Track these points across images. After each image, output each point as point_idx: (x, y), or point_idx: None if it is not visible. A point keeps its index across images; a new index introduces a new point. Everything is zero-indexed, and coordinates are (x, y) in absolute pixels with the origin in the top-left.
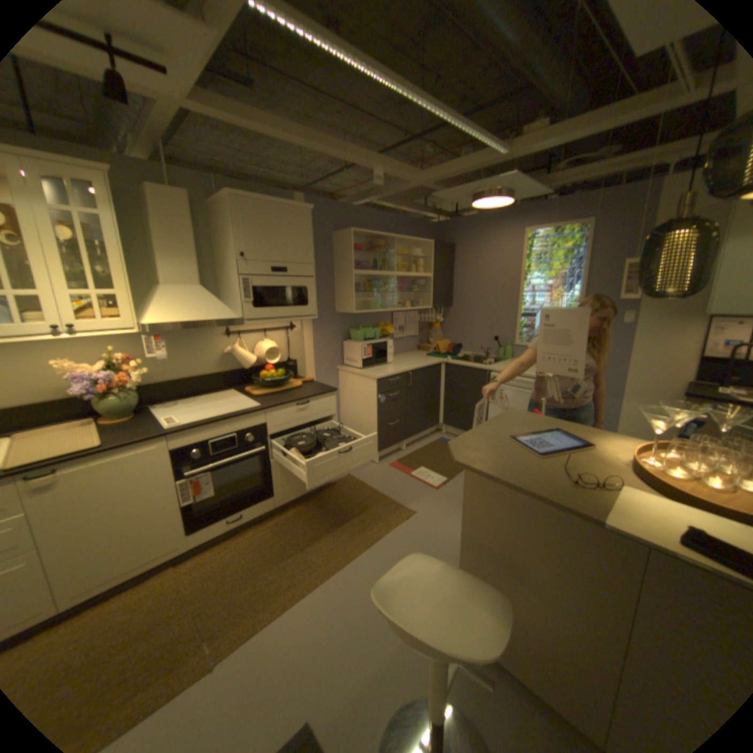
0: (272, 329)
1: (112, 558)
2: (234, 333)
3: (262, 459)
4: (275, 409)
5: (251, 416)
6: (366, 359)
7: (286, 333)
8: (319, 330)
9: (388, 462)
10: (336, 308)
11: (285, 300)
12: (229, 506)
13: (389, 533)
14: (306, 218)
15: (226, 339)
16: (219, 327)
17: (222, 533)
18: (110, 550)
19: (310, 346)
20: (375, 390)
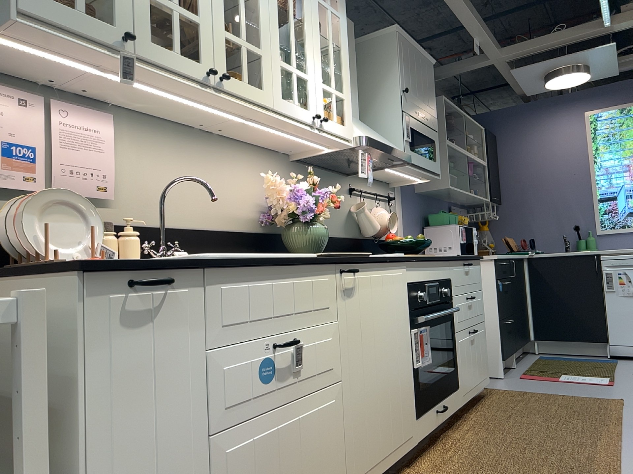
0: (381, 196)
1: (379, 426)
2: (355, 192)
3: (451, 328)
4: (455, 264)
5: (444, 265)
6: (464, 244)
7: (388, 205)
8: (407, 209)
9: (515, 376)
10: (416, 187)
11: (422, 151)
12: (437, 387)
13: (623, 414)
14: (432, 72)
15: (350, 198)
16: (346, 182)
17: (435, 428)
18: (378, 412)
19: (403, 227)
20: (493, 275)
